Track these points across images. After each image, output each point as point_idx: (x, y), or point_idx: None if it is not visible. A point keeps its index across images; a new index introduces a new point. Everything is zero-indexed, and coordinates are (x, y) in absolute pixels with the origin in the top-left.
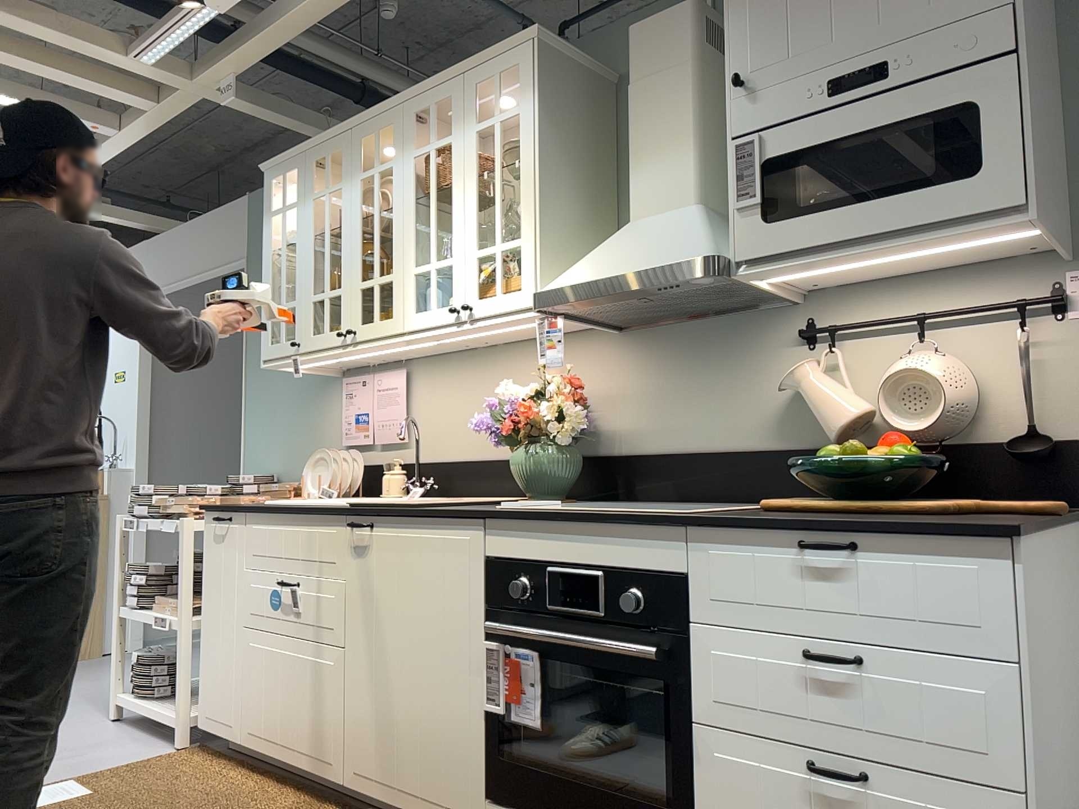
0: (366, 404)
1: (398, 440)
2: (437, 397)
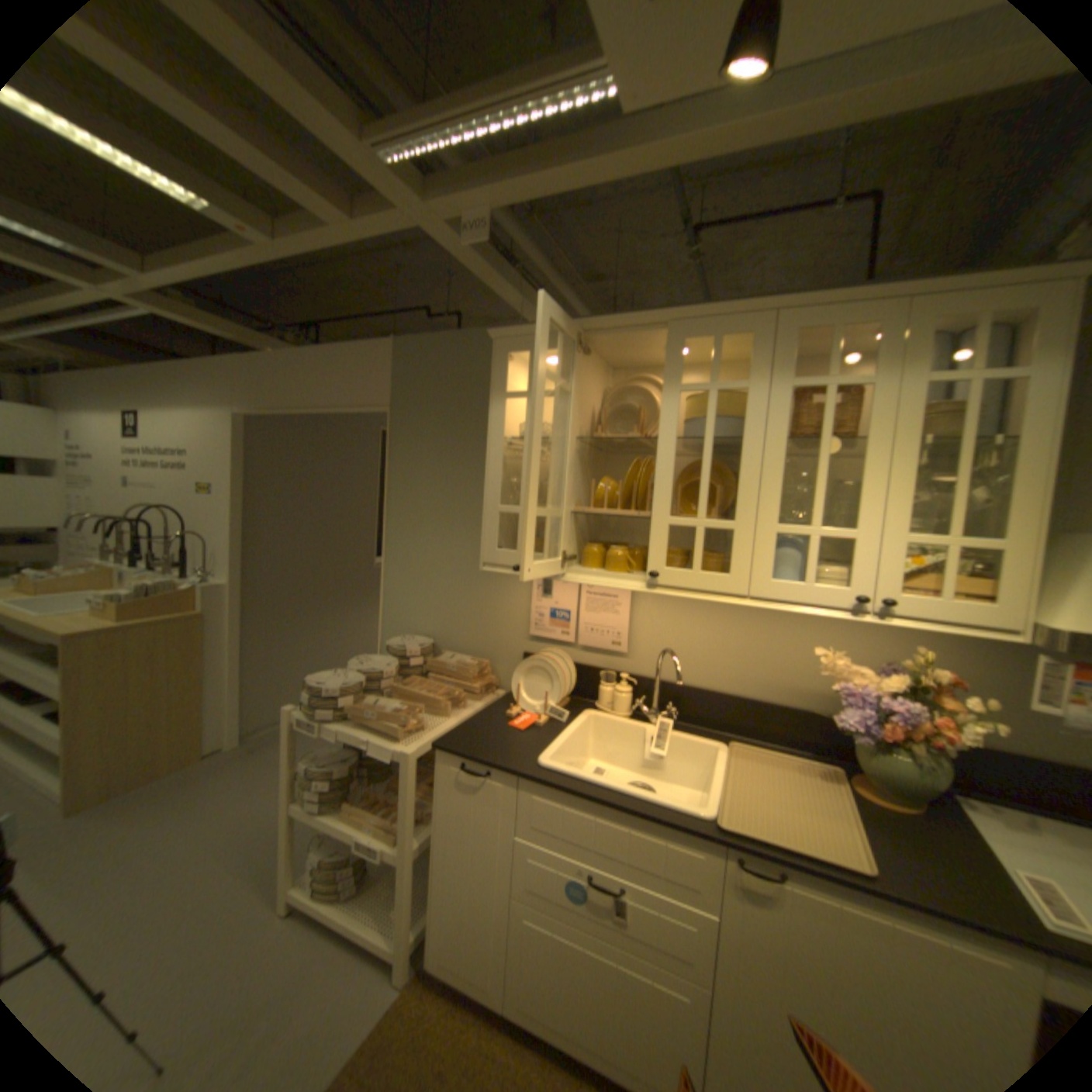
0: (569, 602)
1: (615, 649)
2: (672, 617)
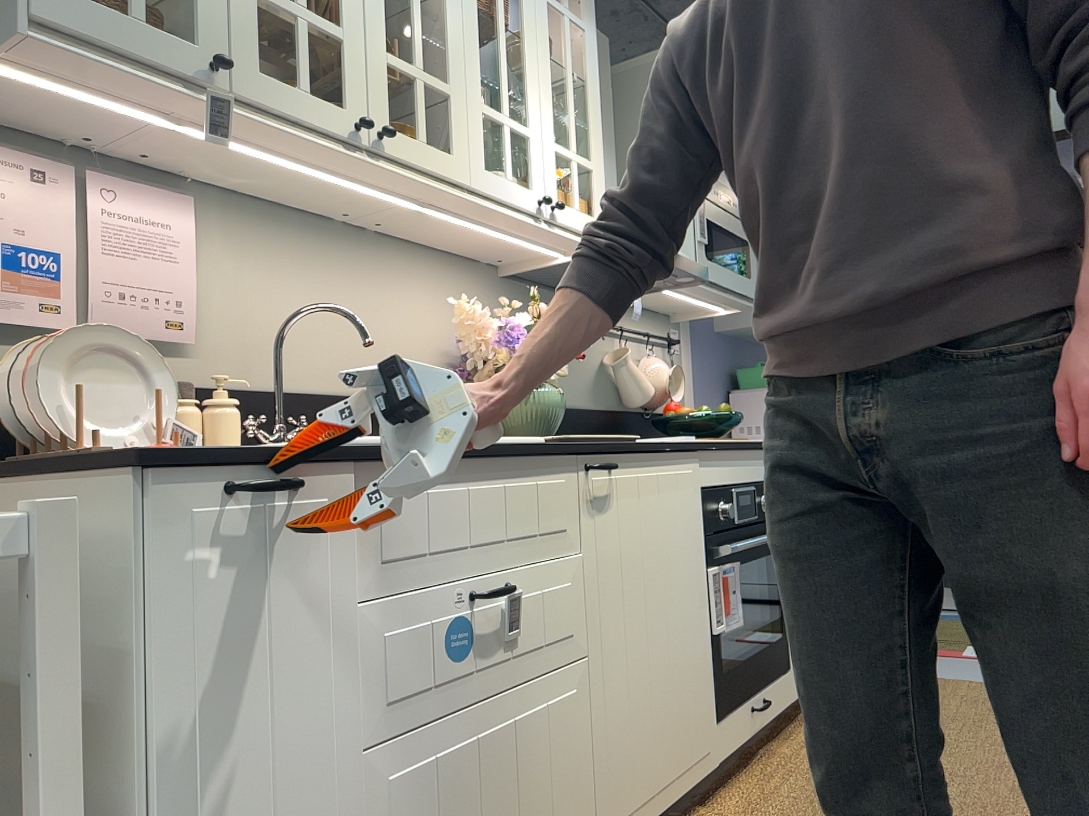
0: (56, 233)
1: (170, 337)
2: (257, 276)
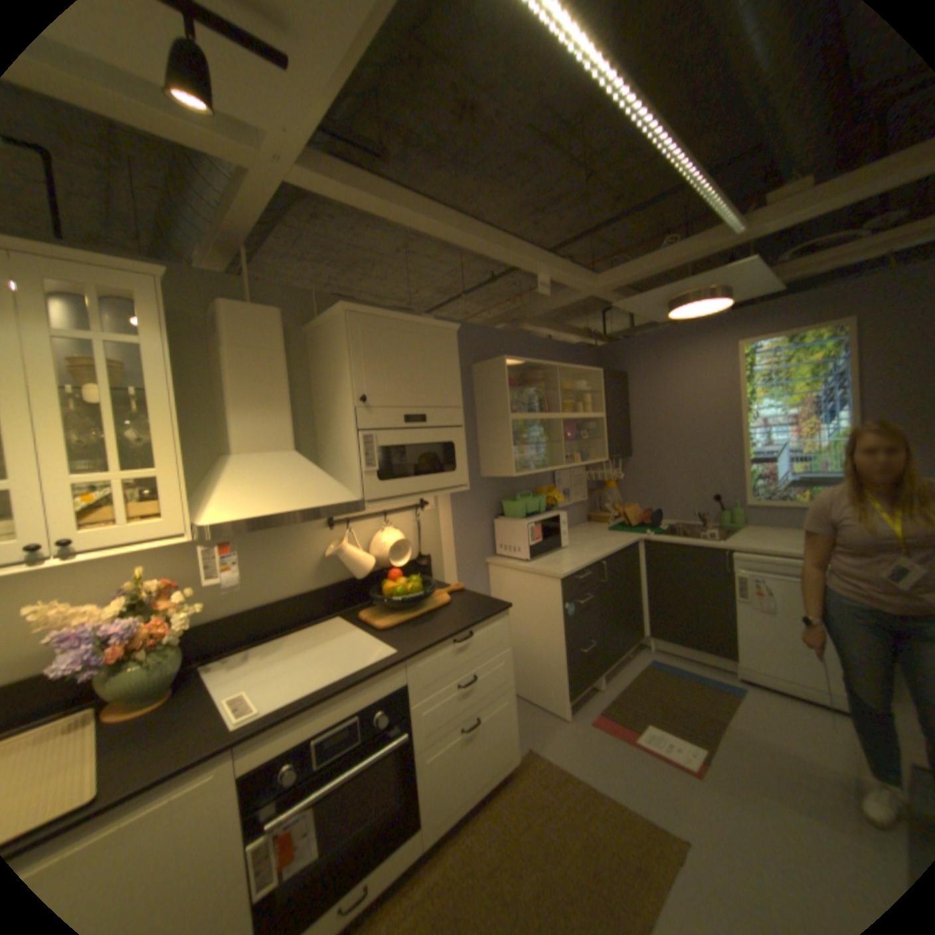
0: None
1: None
2: None
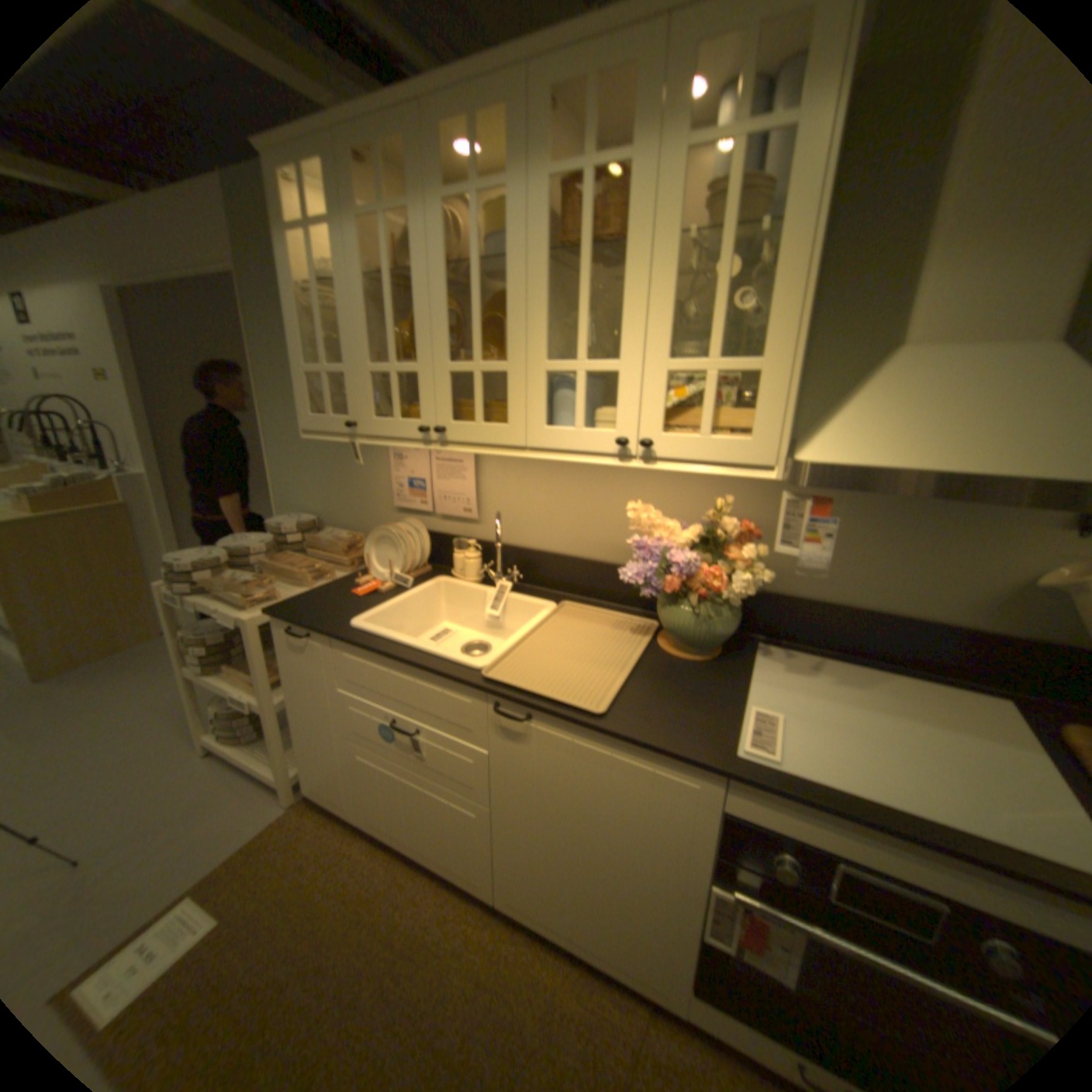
0: (422, 470)
1: (467, 515)
2: (515, 479)
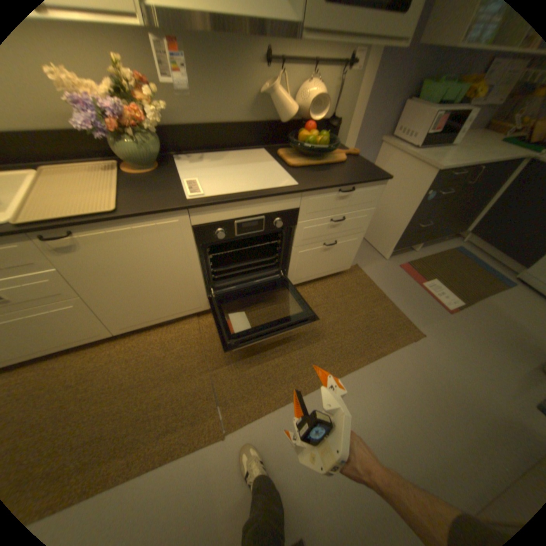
0: None
1: None
2: None
